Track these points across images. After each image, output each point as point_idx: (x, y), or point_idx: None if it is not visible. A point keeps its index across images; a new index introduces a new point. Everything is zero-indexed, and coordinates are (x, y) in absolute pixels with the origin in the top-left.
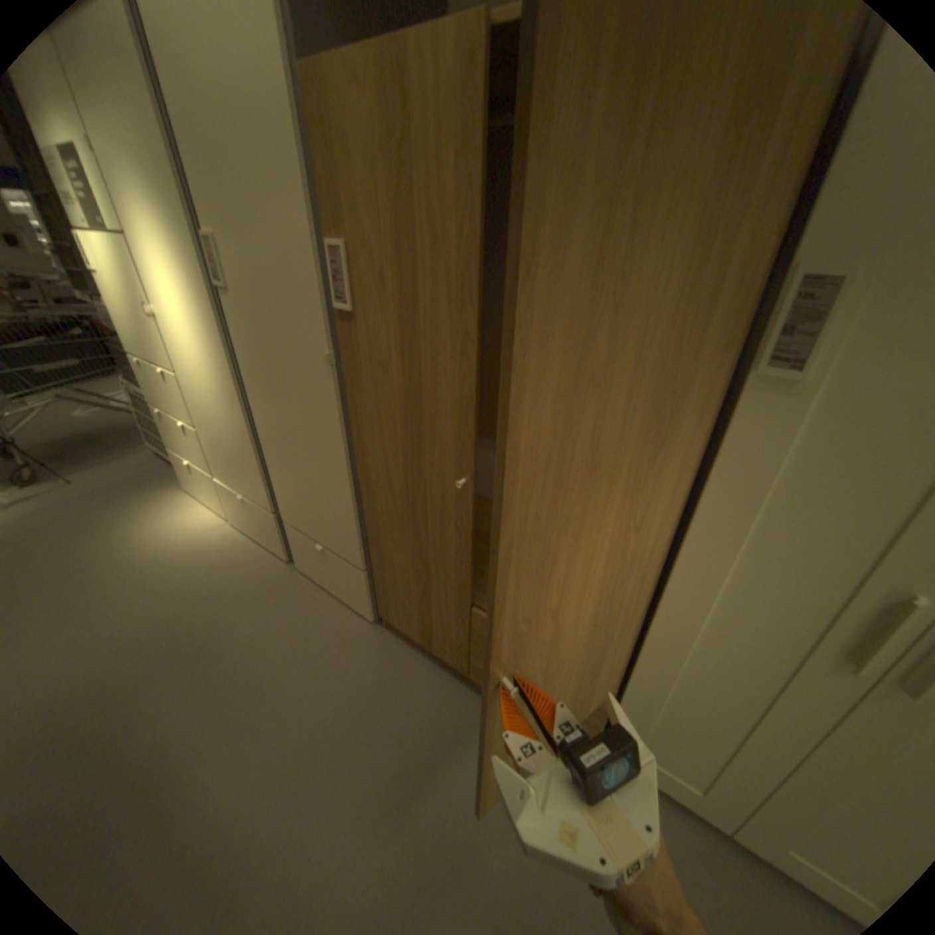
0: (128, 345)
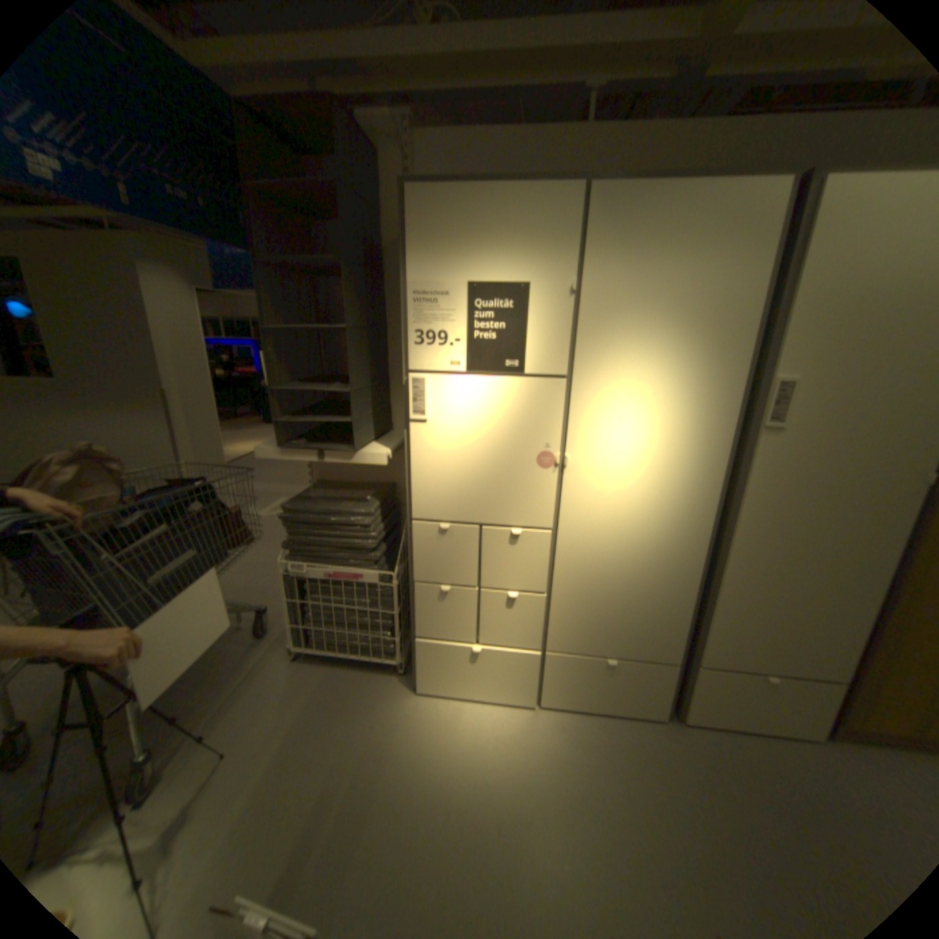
0: (431, 507)
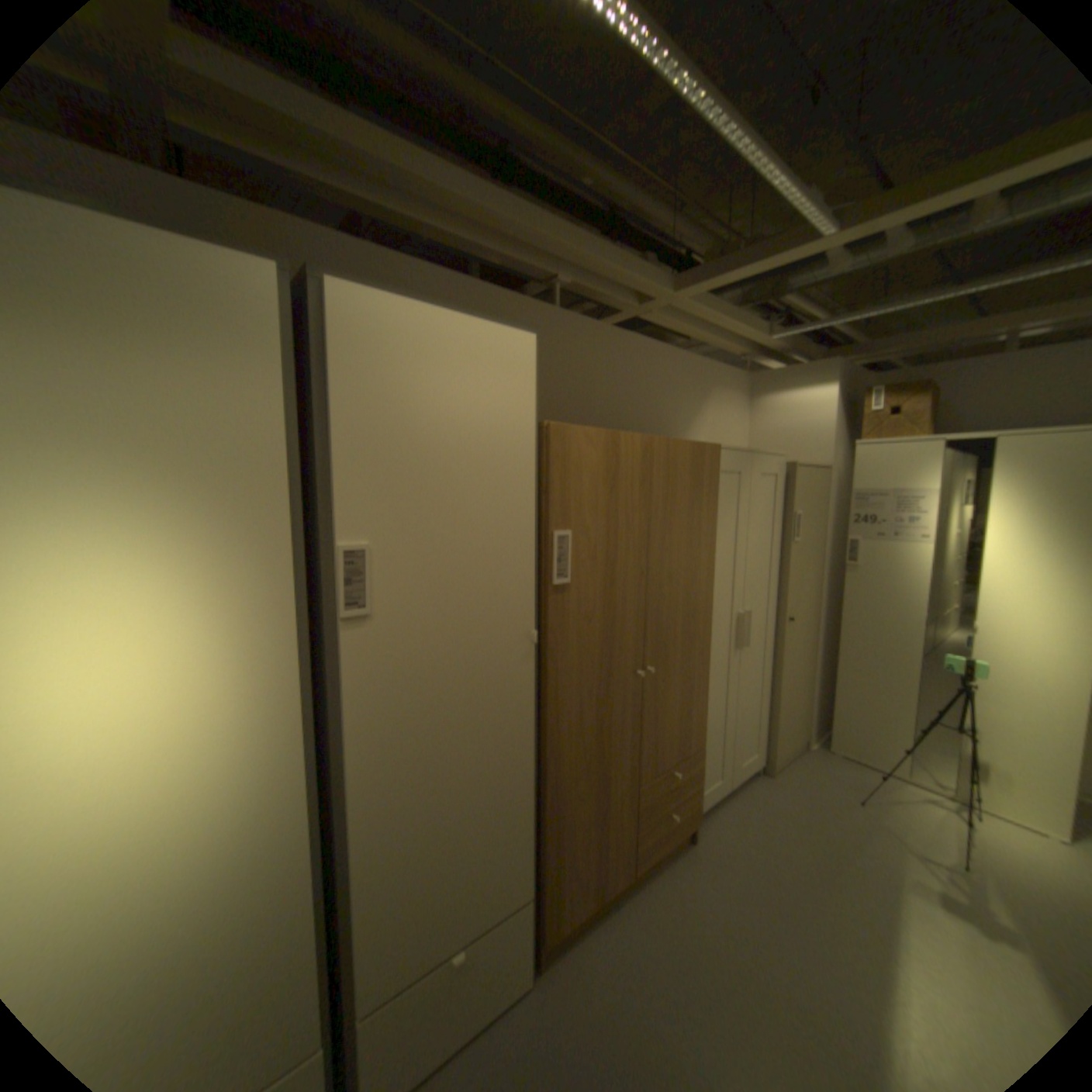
0: None
